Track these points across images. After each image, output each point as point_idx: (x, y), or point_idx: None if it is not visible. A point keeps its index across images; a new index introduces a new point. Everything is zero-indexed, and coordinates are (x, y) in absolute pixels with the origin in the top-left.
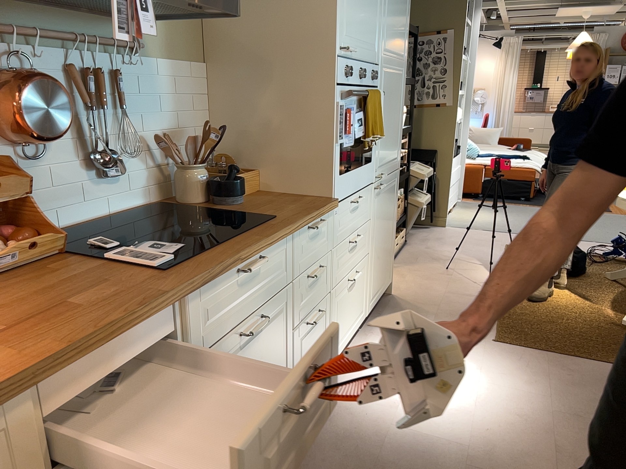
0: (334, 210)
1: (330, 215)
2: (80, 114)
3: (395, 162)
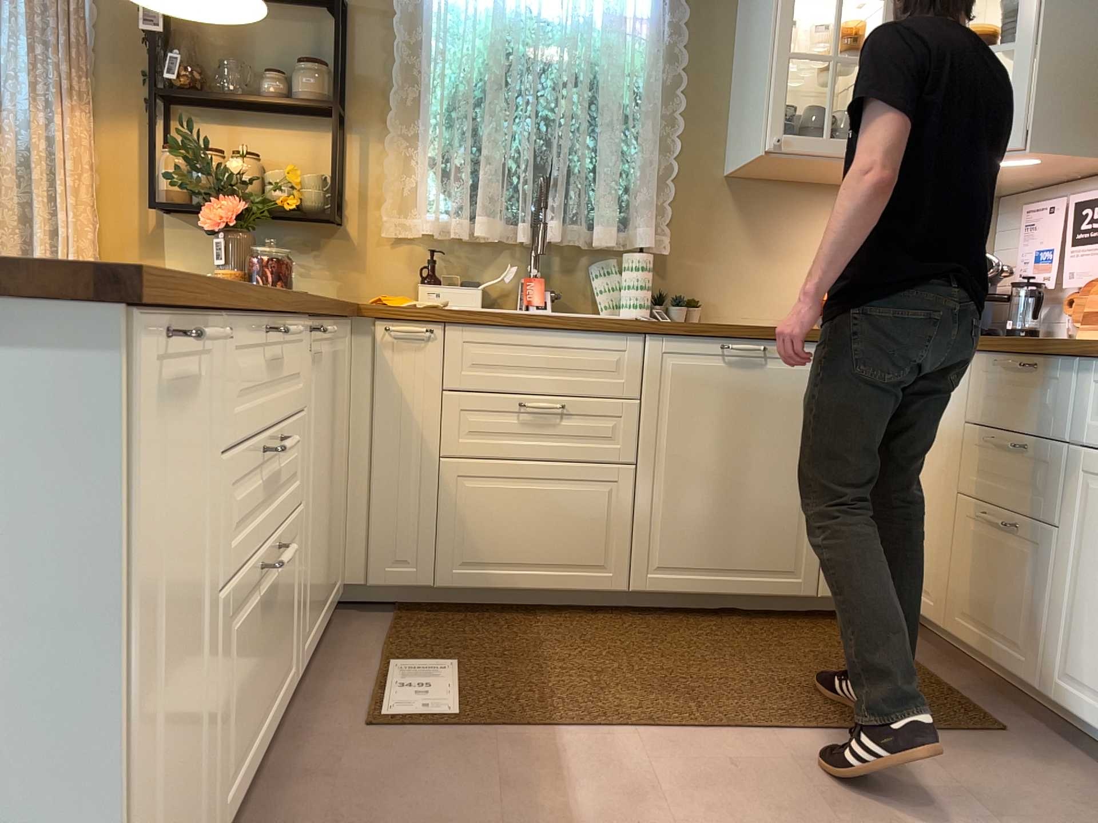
0: None
1: None
2: None
3: None
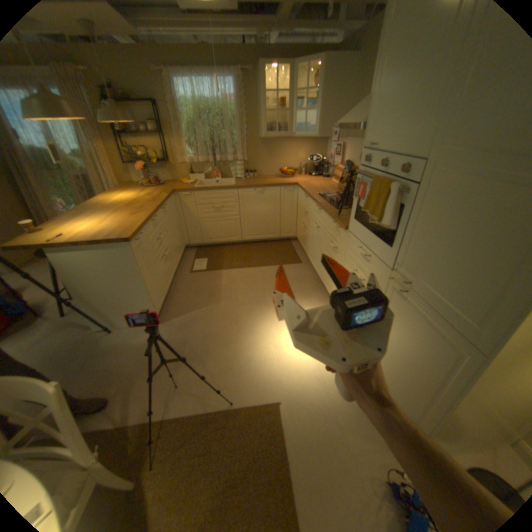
0: (348, 234)
1: (345, 232)
2: None
3: (460, 322)
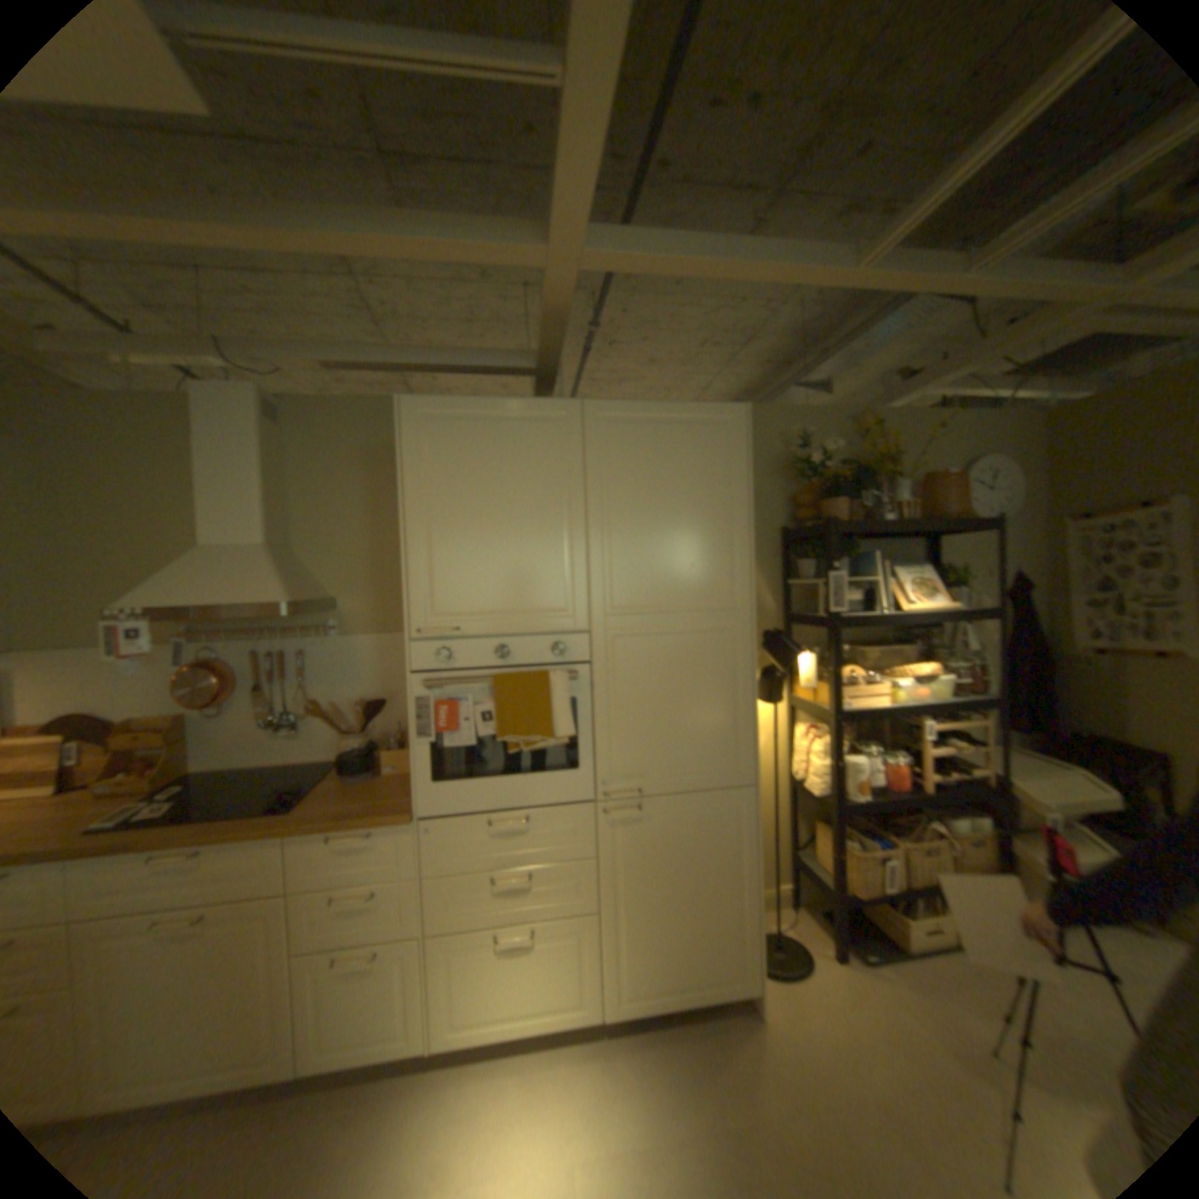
0: (420, 828)
1: (401, 832)
2: (263, 686)
3: (720, 775)
